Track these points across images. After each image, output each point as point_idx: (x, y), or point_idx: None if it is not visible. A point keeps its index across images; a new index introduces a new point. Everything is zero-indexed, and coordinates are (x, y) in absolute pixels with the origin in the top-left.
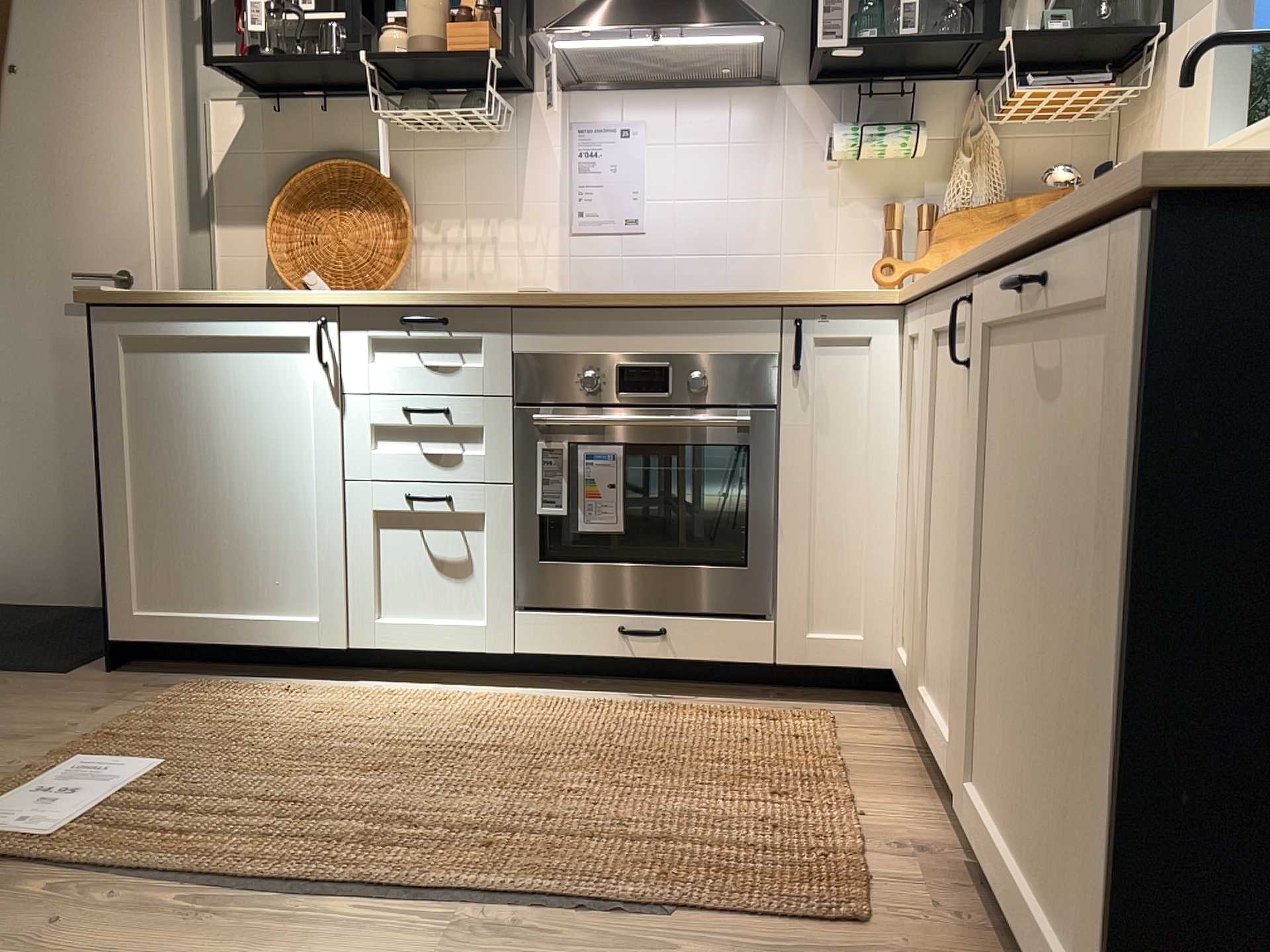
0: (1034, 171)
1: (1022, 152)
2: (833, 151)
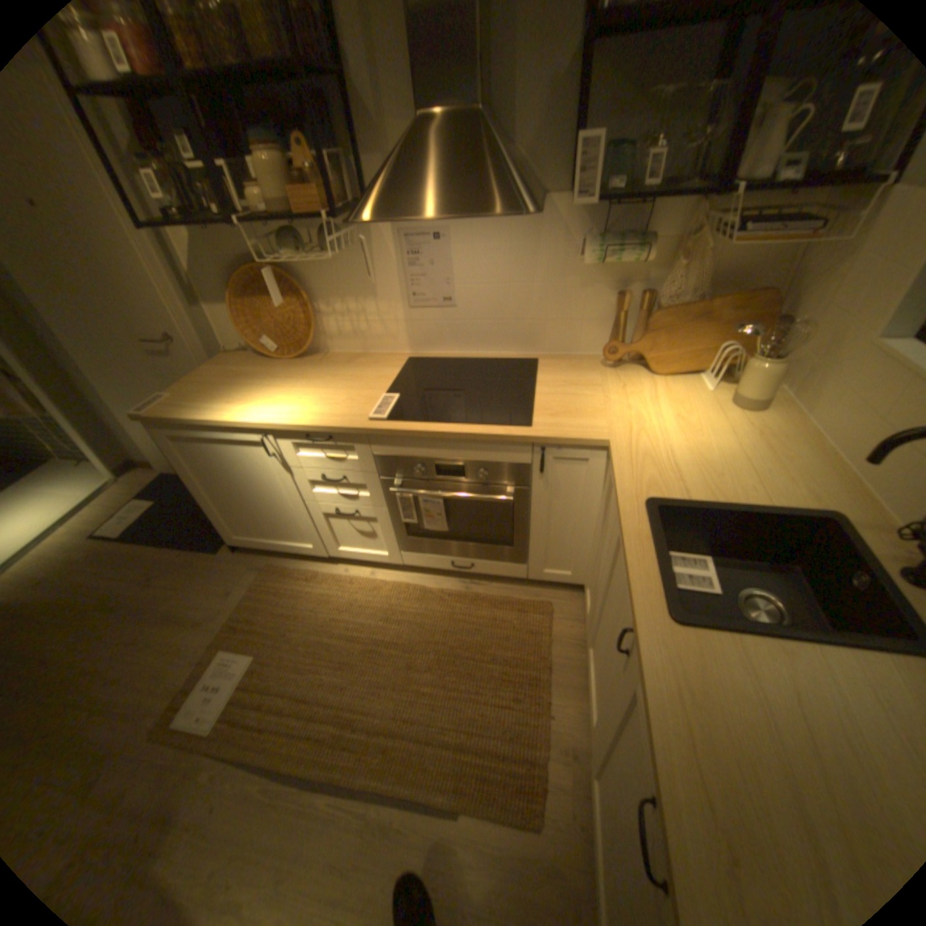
0: (739, 260)
1: (734, 244)
2: (586, 255)
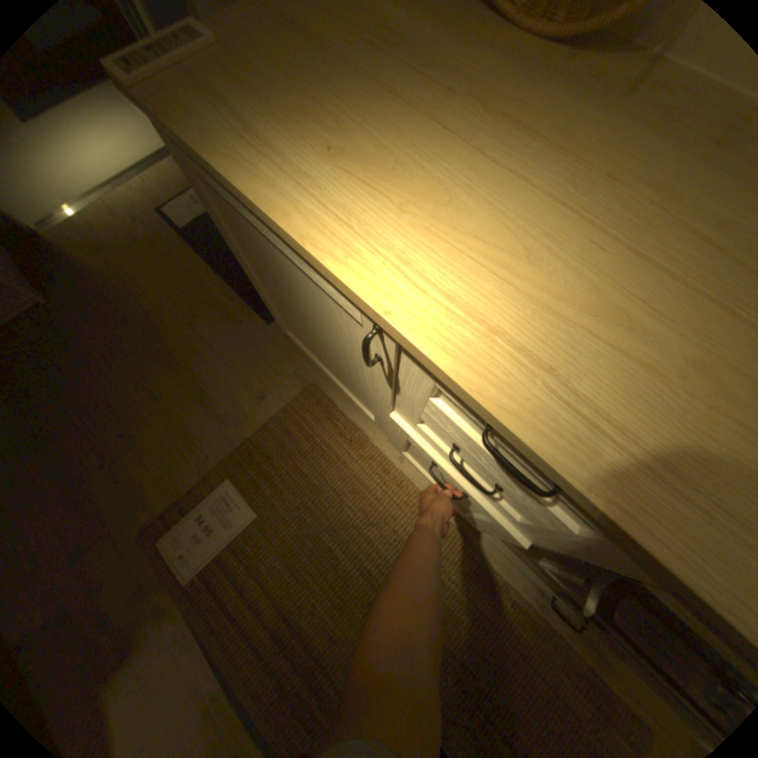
0: None
1: None
2: None
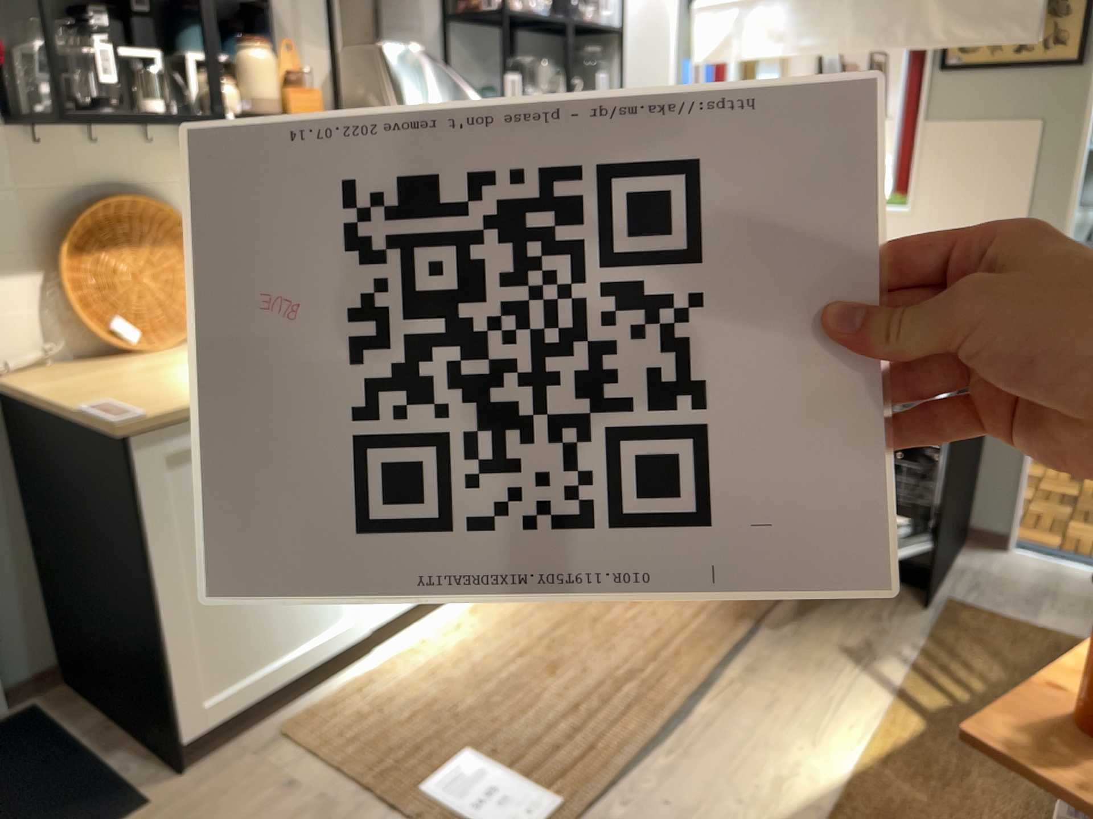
0: None
1: None
2: None
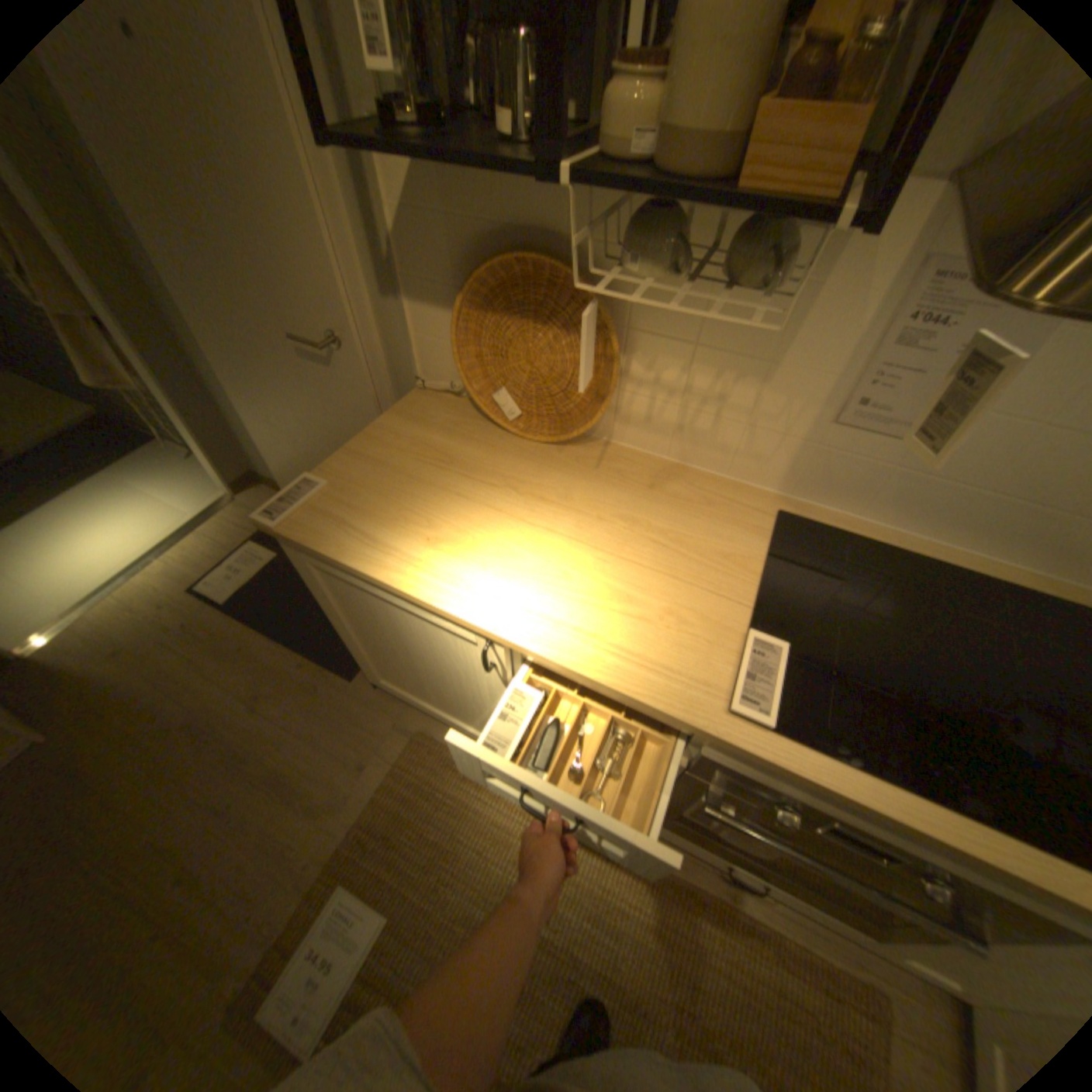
0: None
1: None
2: None
